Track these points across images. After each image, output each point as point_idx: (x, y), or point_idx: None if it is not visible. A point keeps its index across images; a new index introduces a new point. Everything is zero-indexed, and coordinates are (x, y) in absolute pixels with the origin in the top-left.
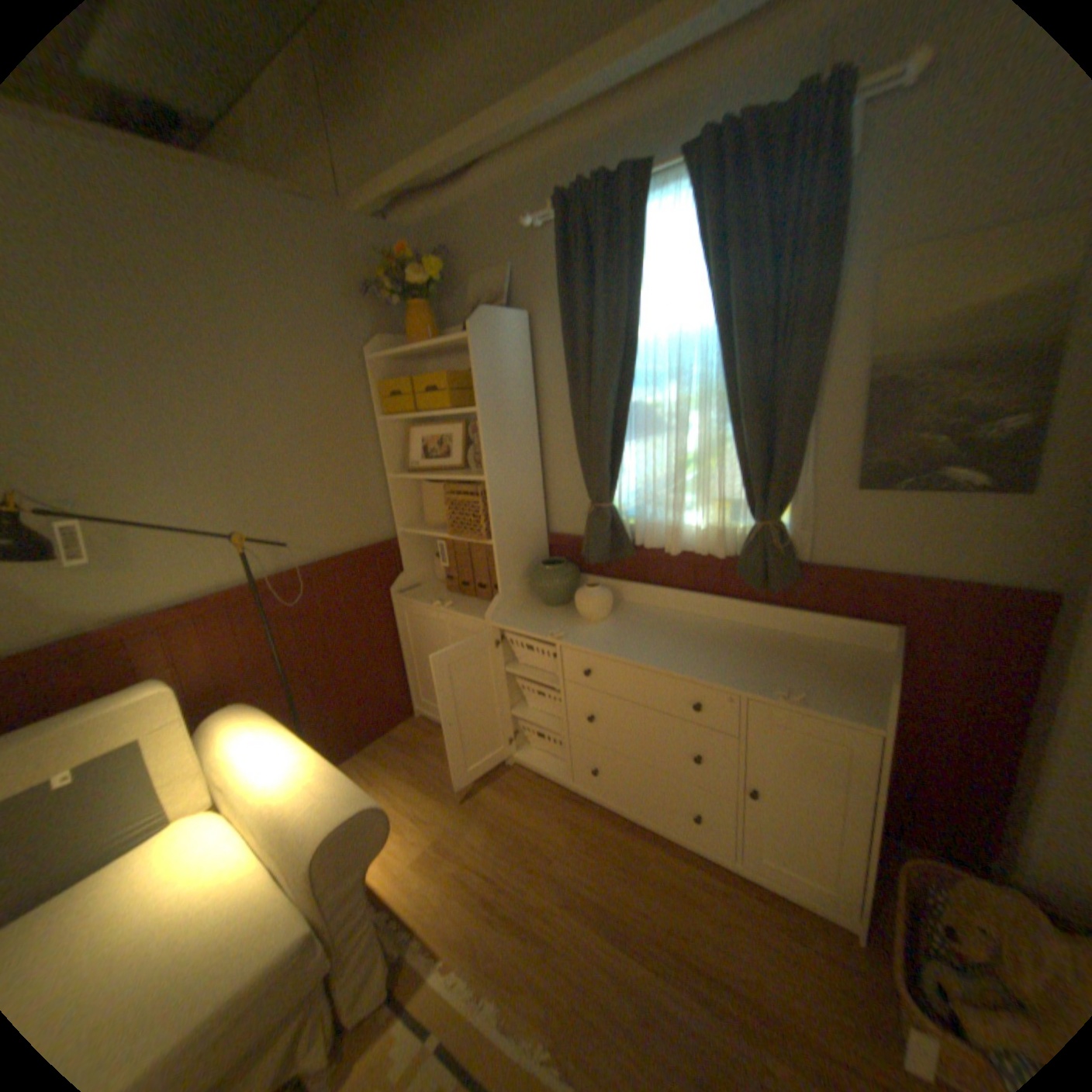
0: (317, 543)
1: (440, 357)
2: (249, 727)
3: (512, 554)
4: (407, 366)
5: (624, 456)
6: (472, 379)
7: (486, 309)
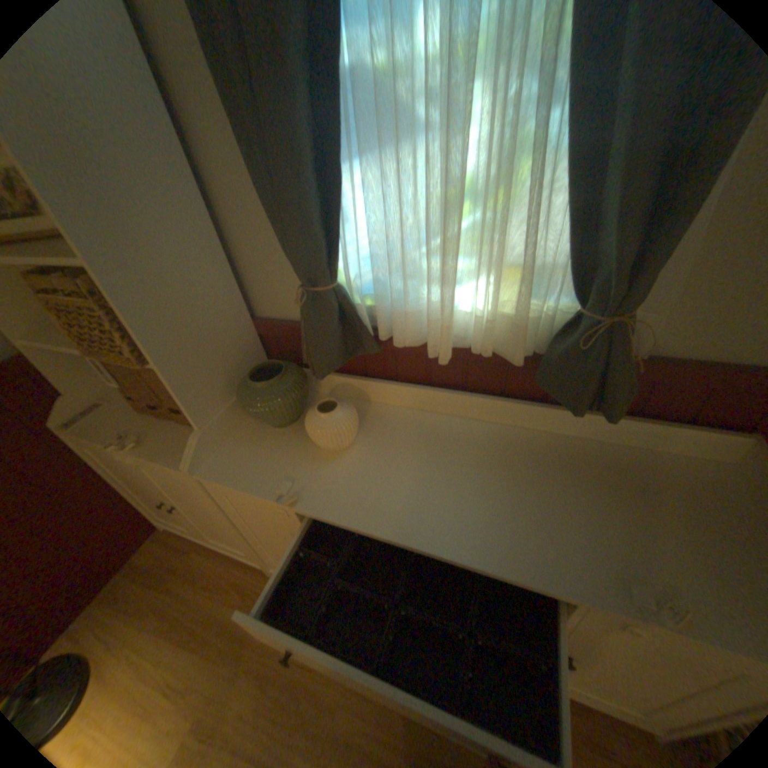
0: None
1: None
2: None
3: (199, 372)
4: None
5: (346, 193)
6: None
7: None
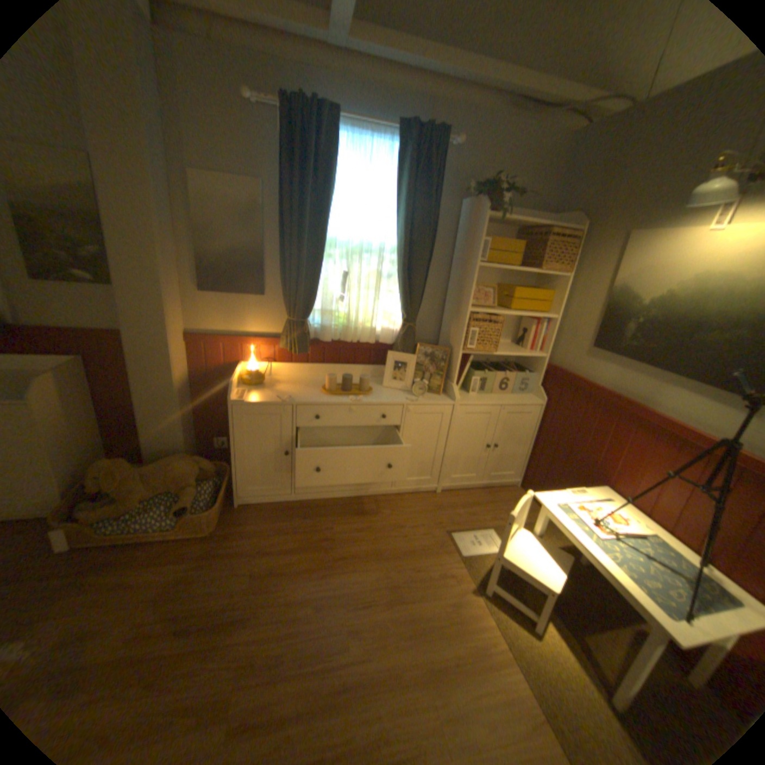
0: None
1: None
2: None
3: None
4: None
5: None
6: None
7: None
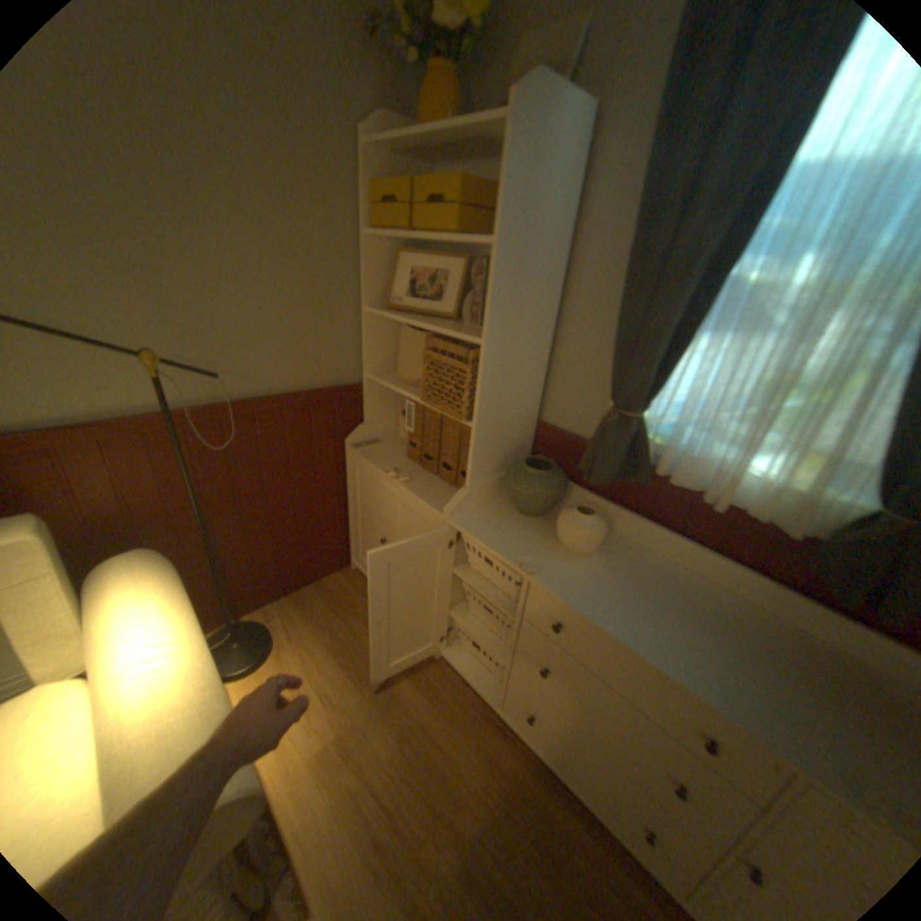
0: (266, 377)
1: (454, 162)
2: (127, 608)
3: (492, 443)
4: (410, 167)
5: (688, 354)
6: (493, 196)
7: (545, 74)
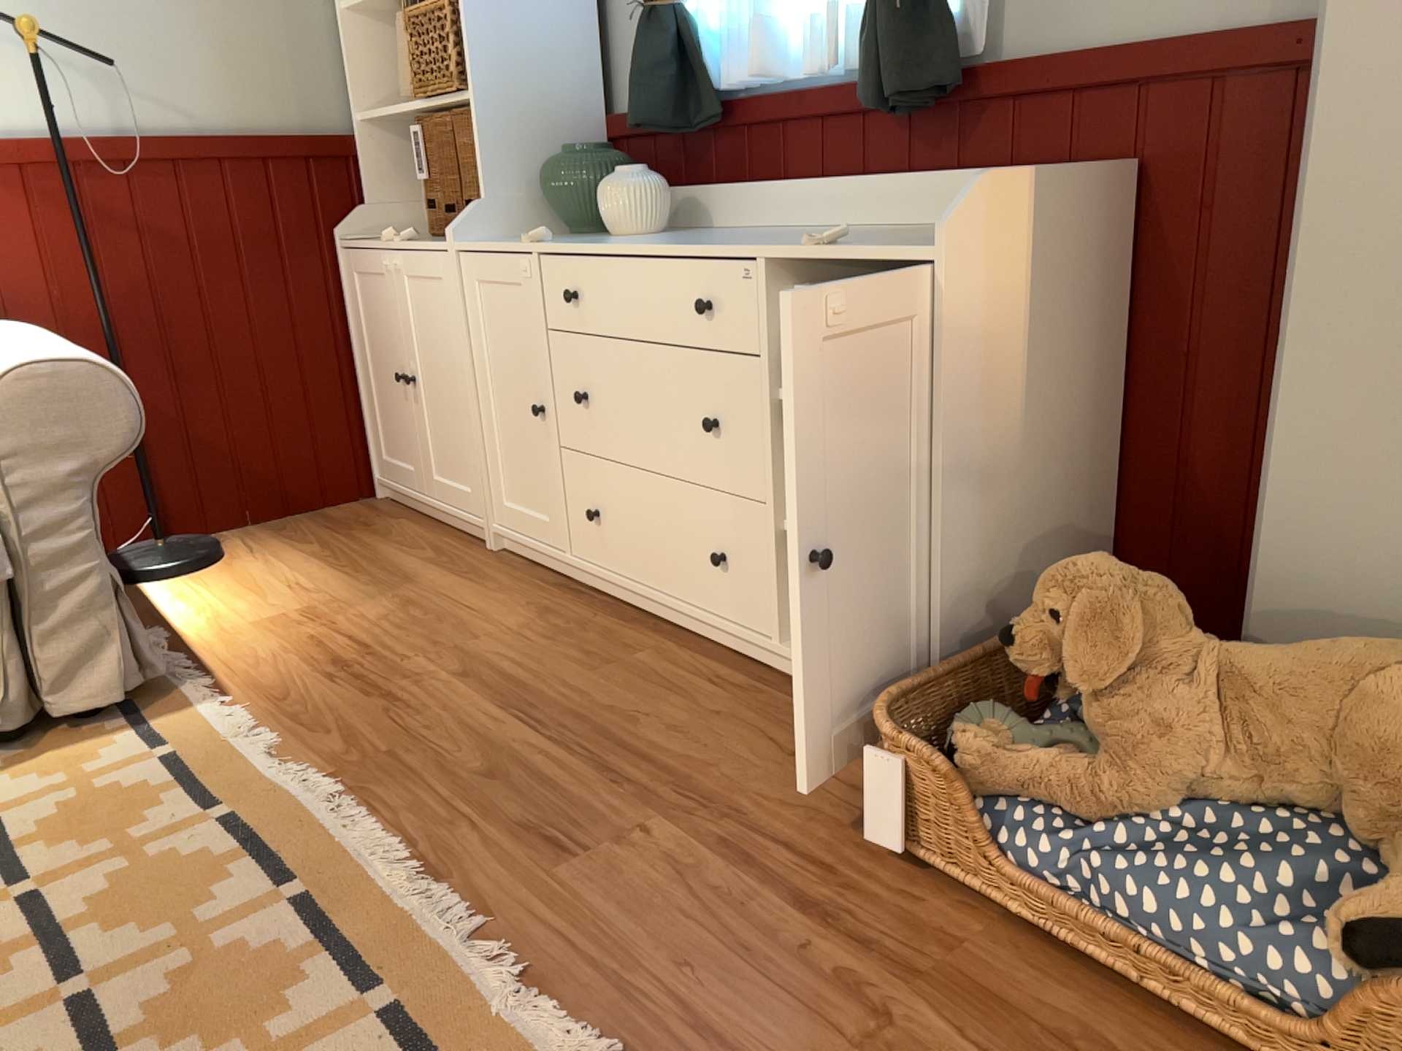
0: (196, 111)
1: None
2: None
3: (511, 131)
4: None
5: None
6: None
7: None
